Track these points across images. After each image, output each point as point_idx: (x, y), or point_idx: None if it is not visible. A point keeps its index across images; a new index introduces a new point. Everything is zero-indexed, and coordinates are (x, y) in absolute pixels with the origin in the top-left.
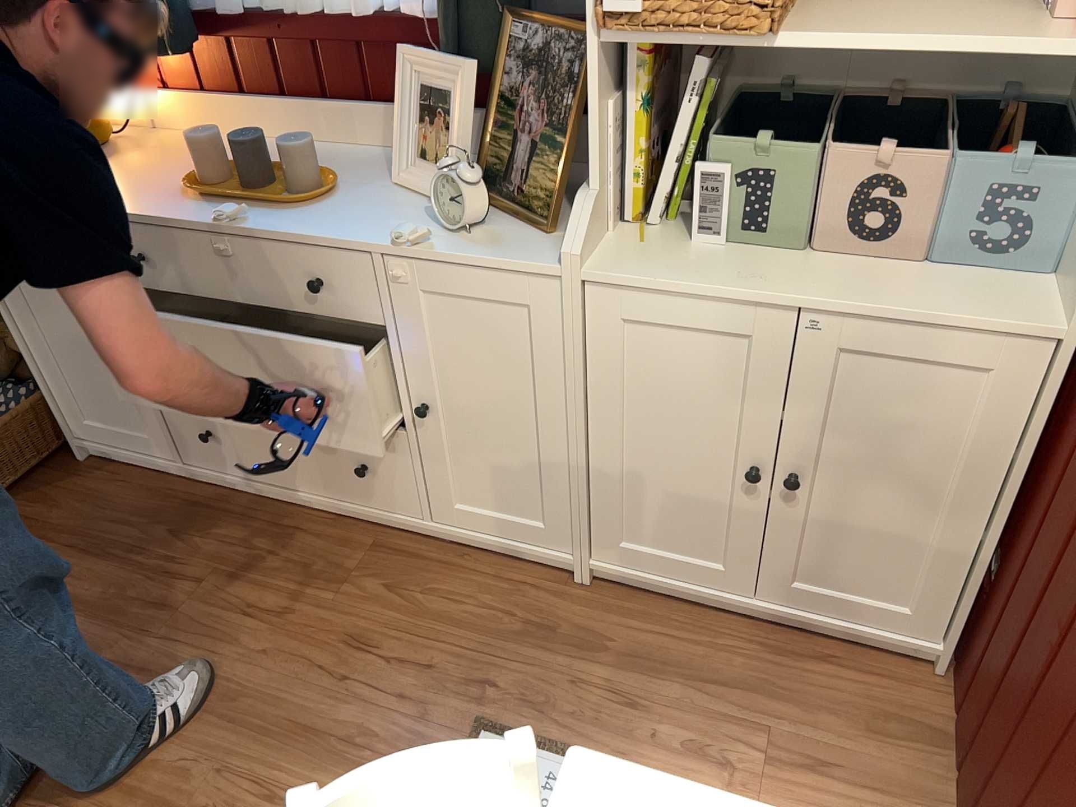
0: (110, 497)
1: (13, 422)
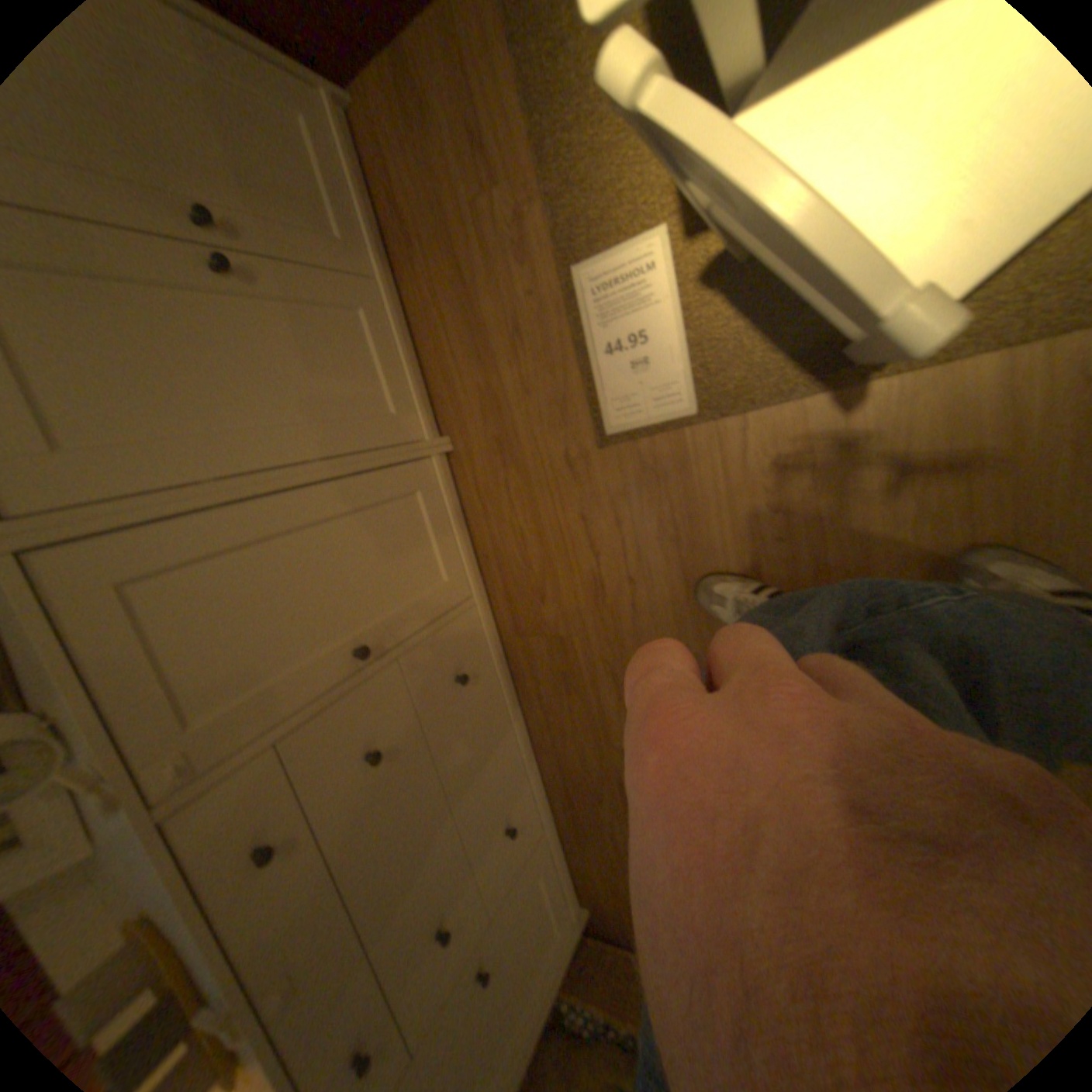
0: (597, 873)
1: (588, 1004)
